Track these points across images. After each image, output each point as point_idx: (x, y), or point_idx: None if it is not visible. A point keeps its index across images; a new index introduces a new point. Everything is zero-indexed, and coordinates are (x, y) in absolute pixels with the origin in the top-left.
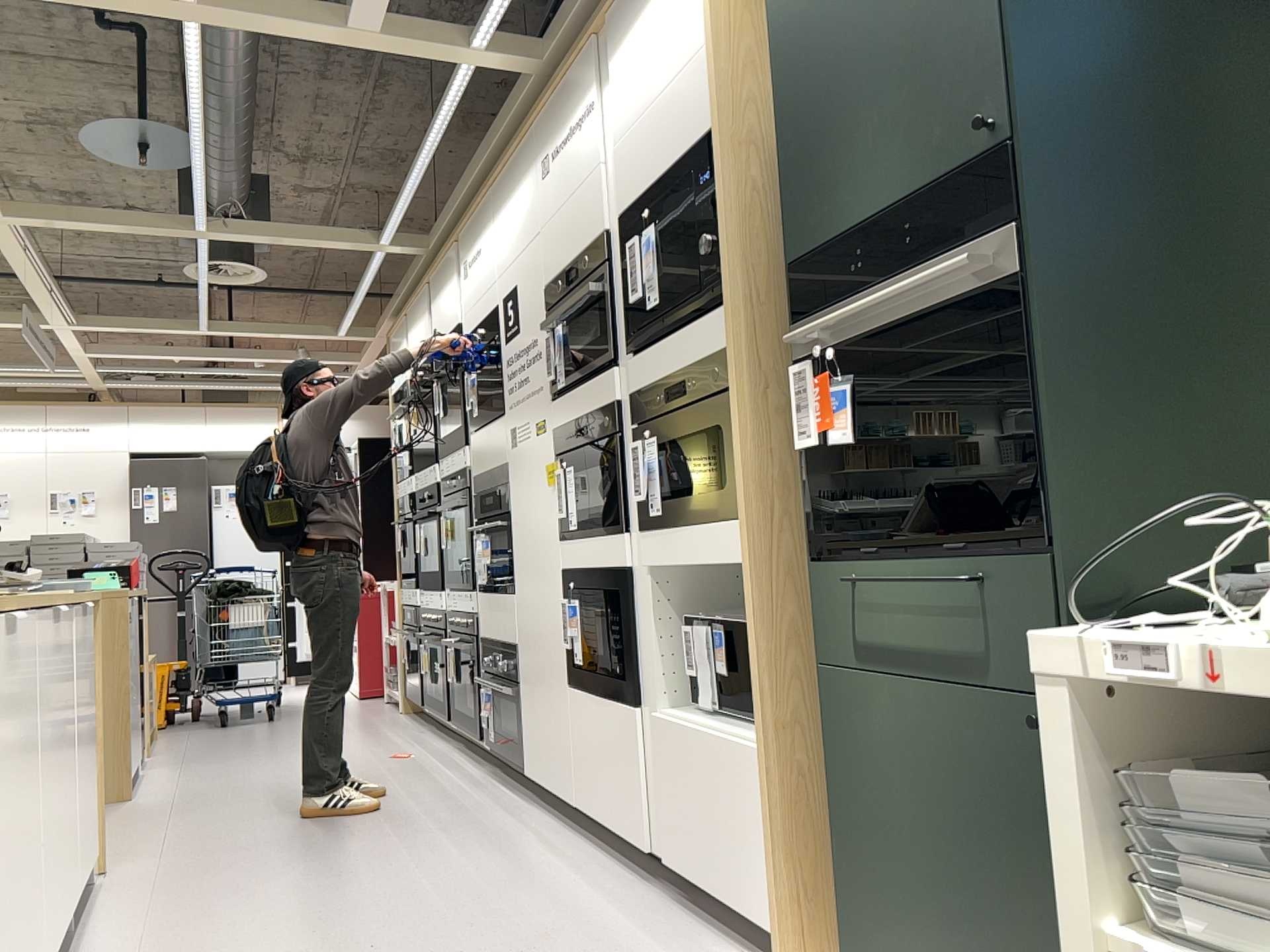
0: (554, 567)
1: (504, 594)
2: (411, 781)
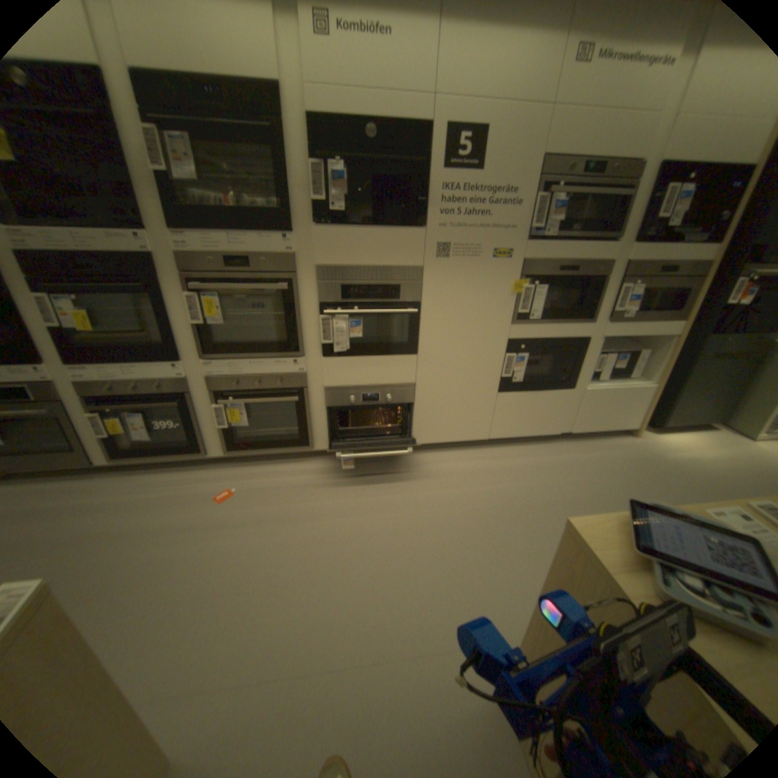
0: (496, 337)
1: (394, 355)
2: (317, 495)
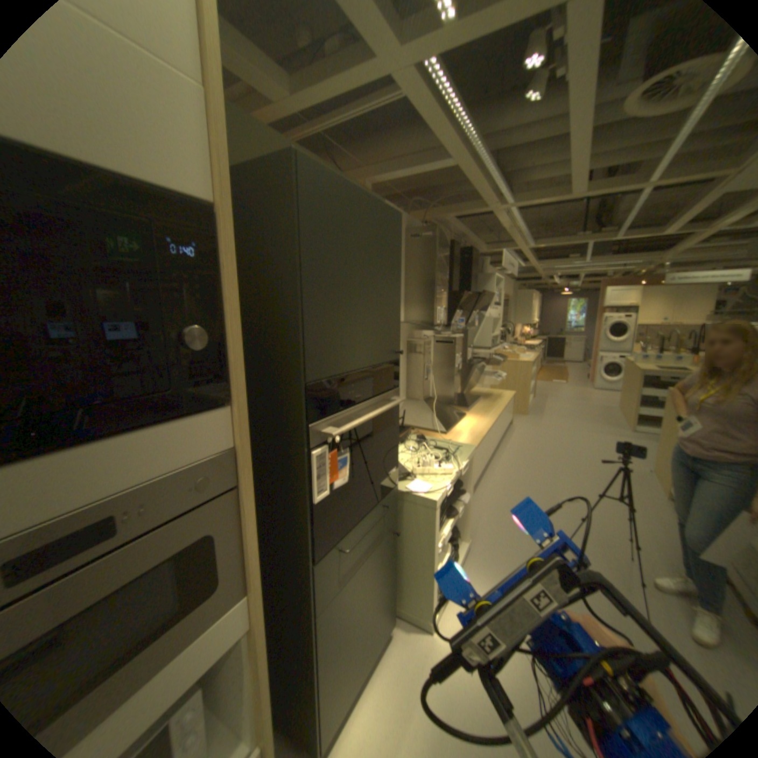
0: None
1: None
2: None
